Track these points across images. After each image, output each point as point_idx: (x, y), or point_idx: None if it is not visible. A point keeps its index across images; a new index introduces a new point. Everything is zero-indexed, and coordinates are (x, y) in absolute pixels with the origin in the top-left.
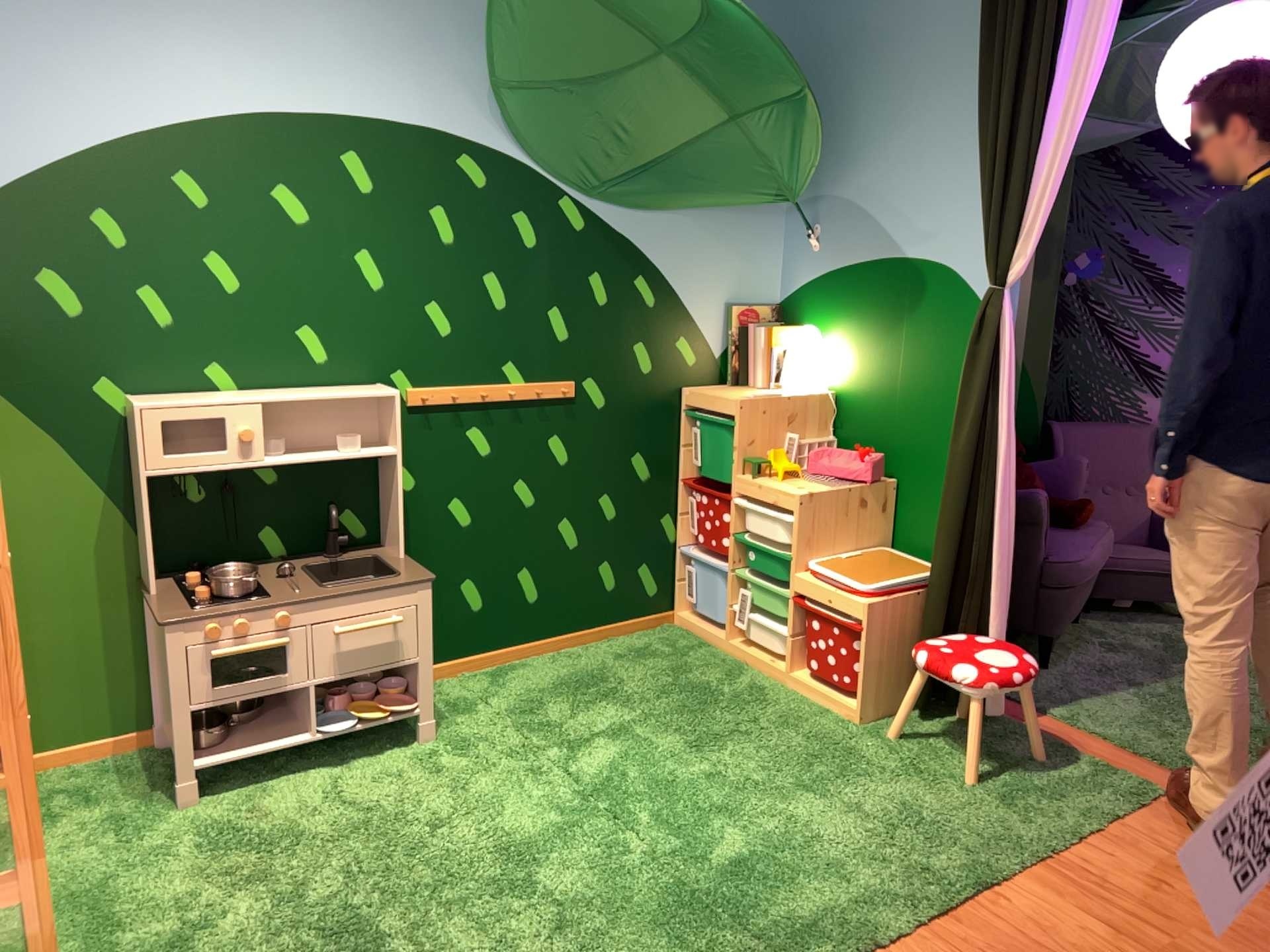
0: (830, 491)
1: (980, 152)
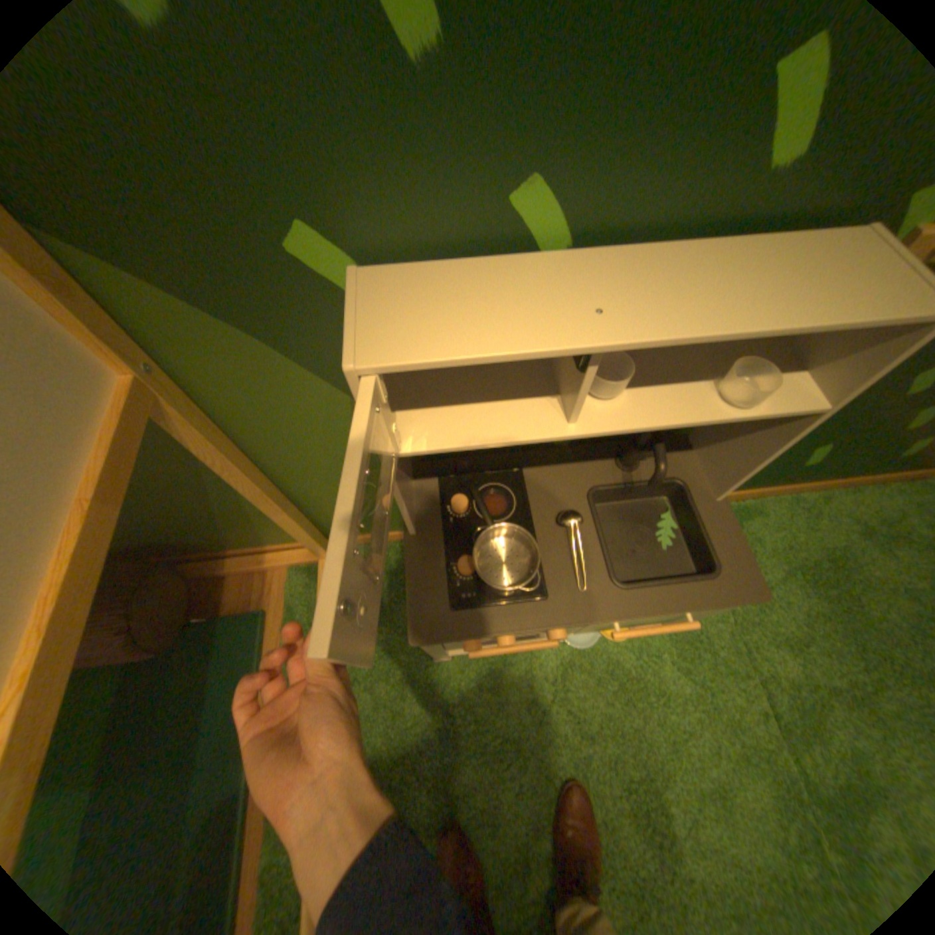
0: None
1: None
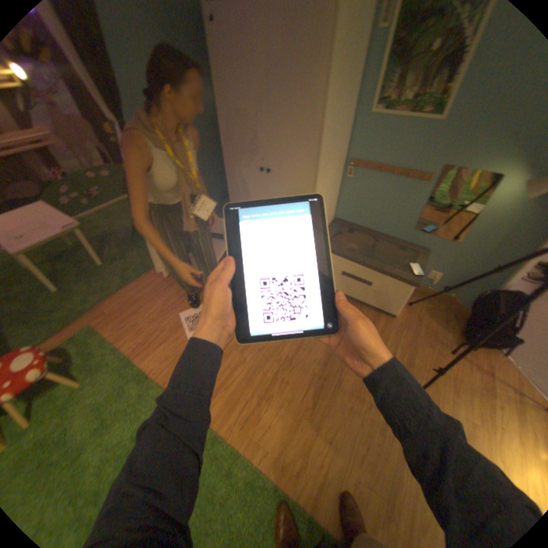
0: None
1: None
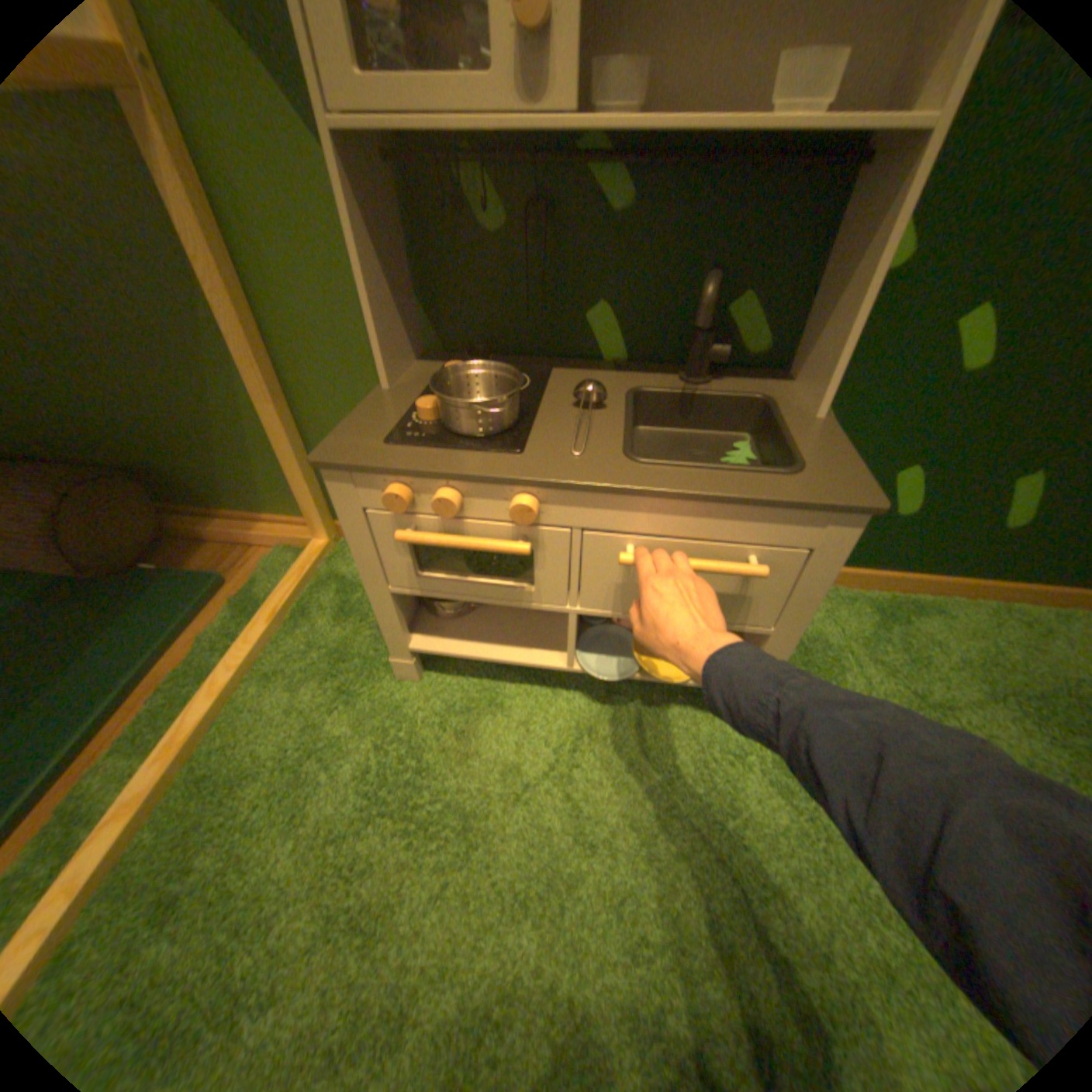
0: None
1: None
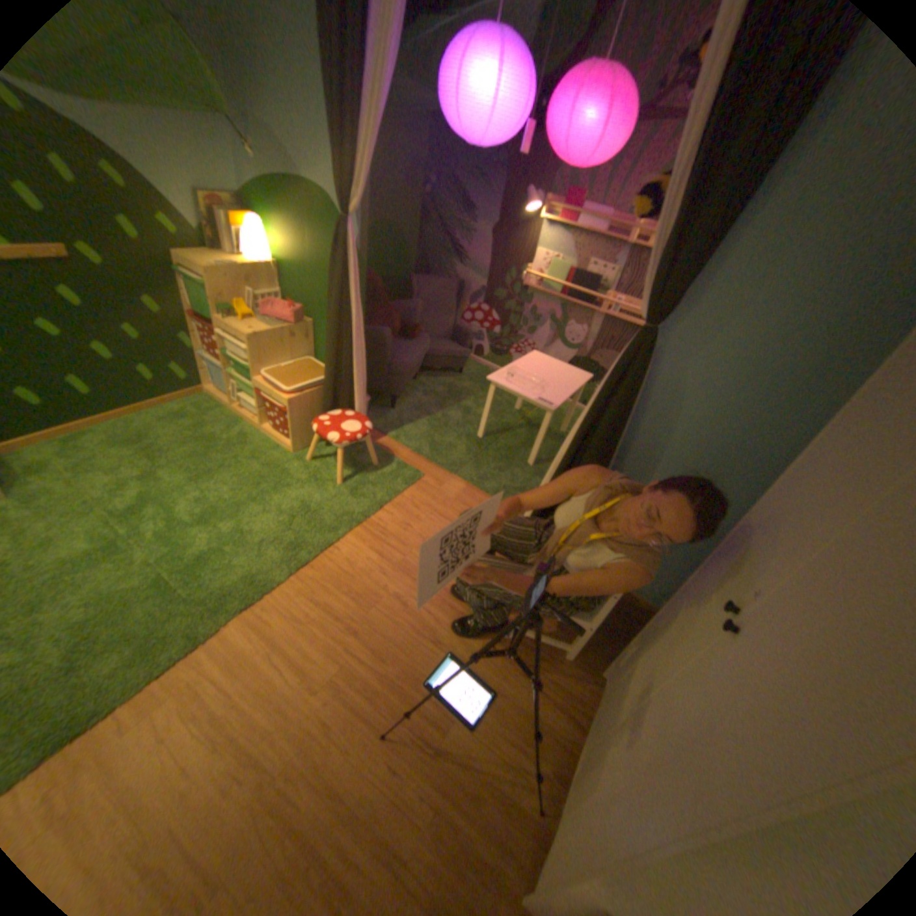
0: (267, 332)
1: (326, 111)
